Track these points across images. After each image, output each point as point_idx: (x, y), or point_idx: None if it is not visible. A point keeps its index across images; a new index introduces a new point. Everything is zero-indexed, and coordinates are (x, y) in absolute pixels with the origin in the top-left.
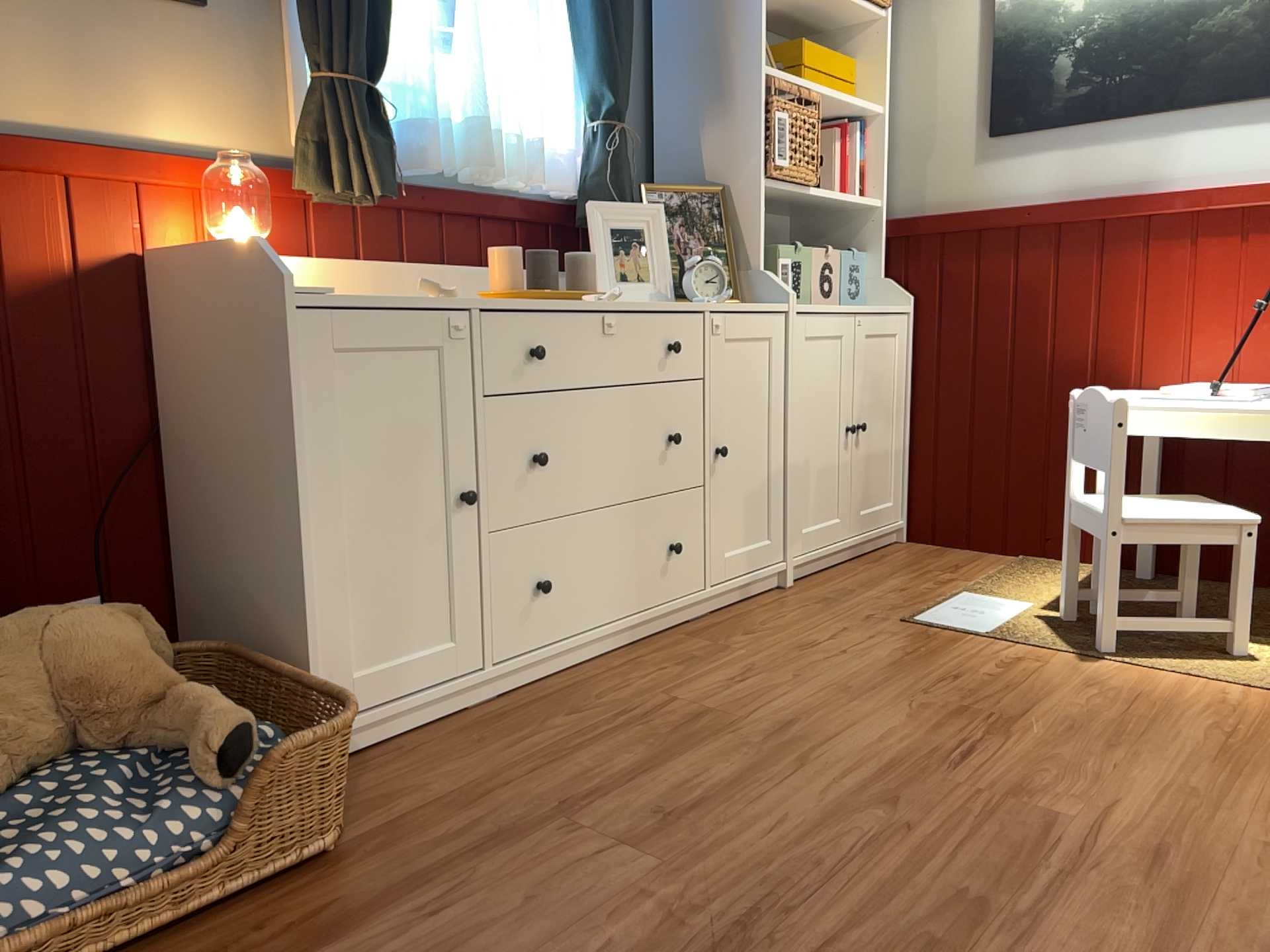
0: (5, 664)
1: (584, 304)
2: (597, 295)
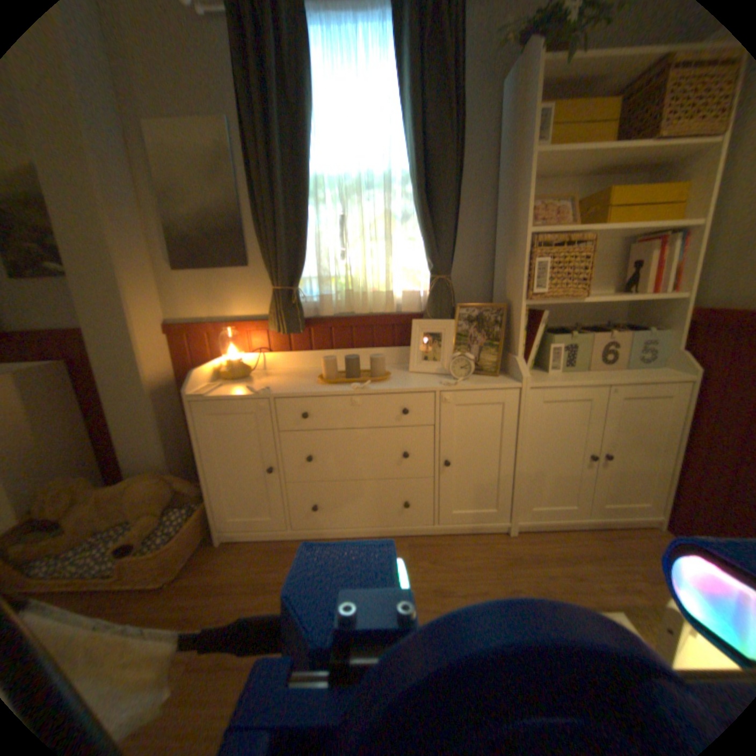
0: (121, 494)
1: (345, 391)
2: (356, 385)
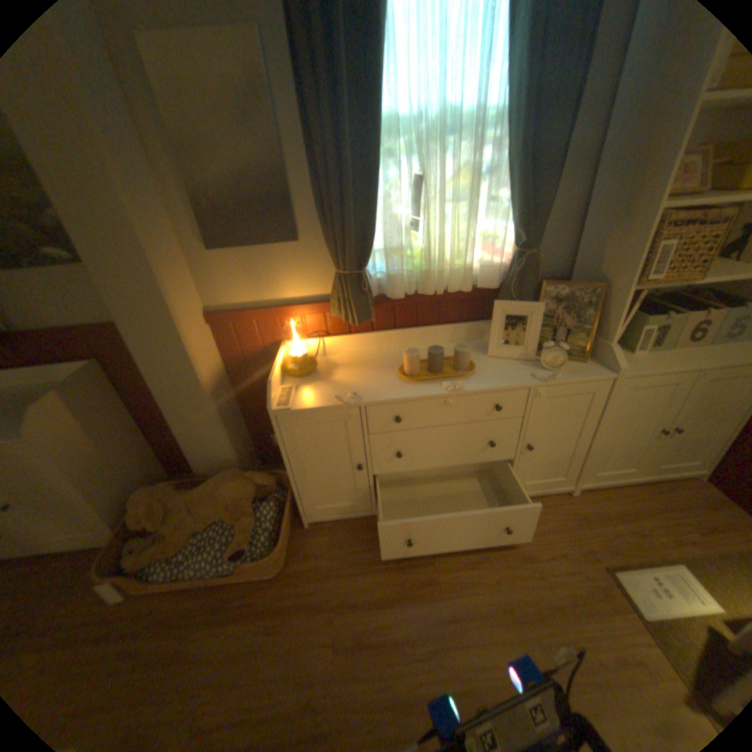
0: (208, 497)
1: (436, 392)
2: (447, 386)
